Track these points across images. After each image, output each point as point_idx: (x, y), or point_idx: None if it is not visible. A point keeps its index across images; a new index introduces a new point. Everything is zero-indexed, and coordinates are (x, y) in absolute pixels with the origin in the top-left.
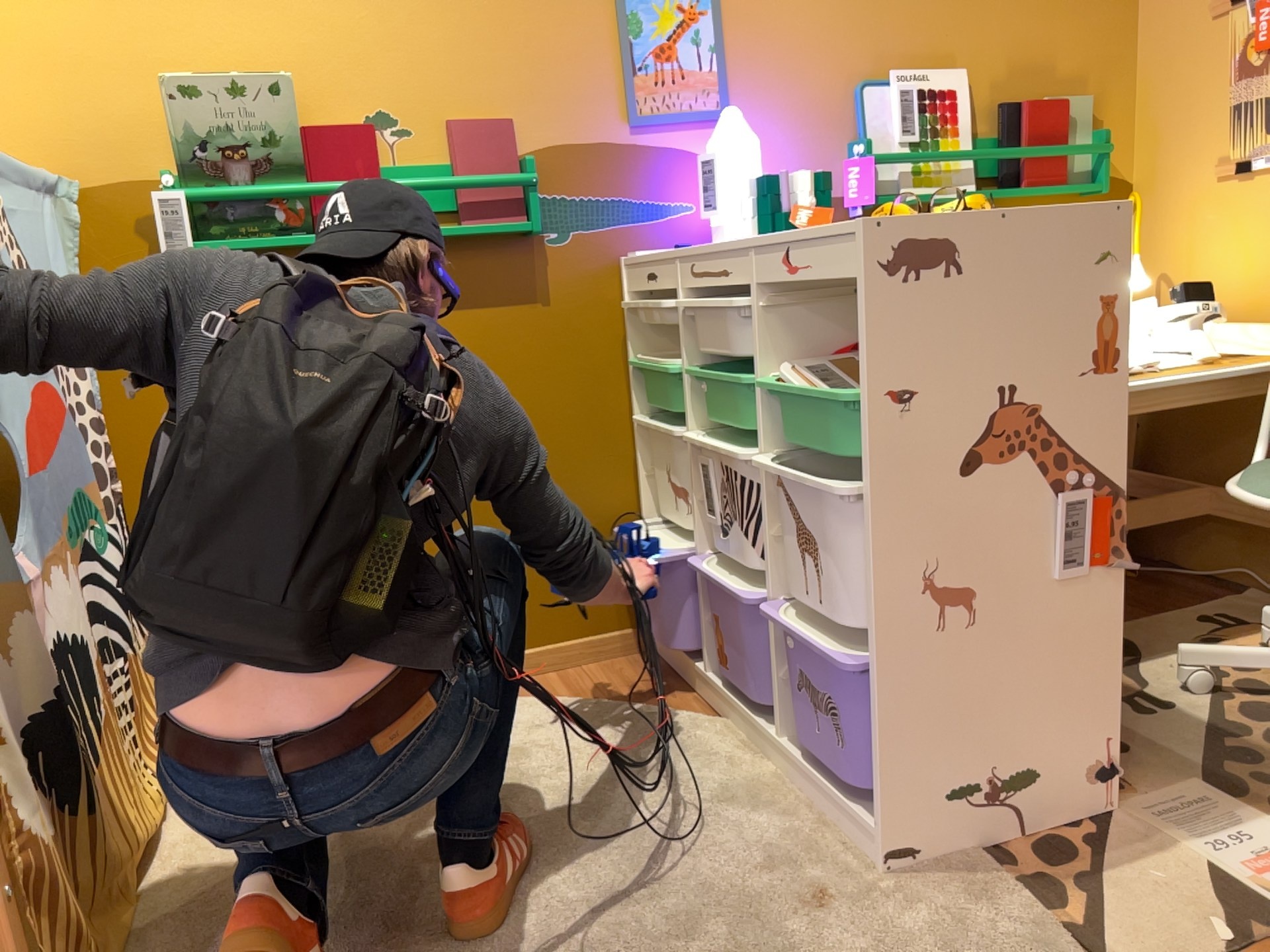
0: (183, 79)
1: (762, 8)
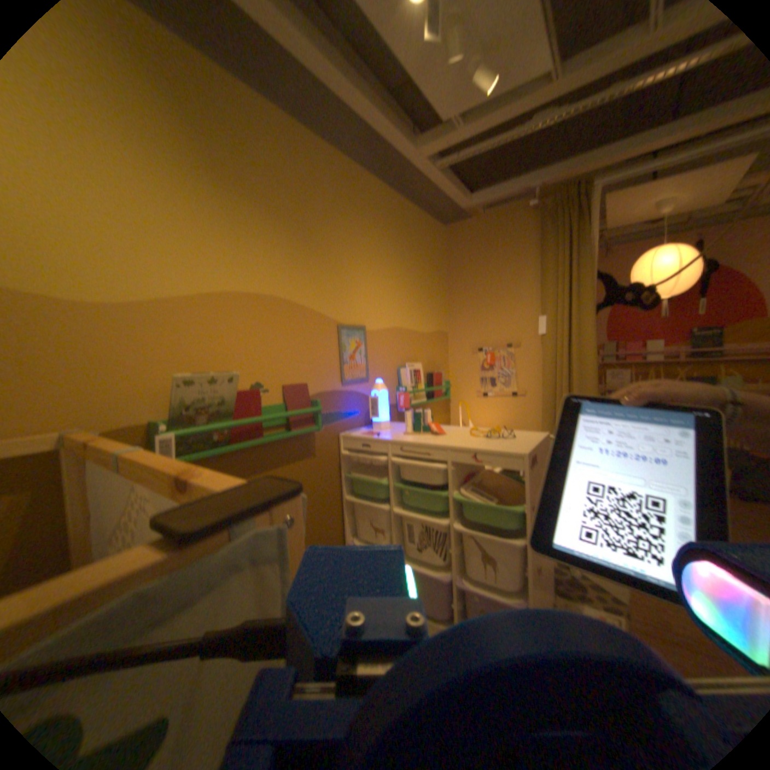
0: (188, 376)
1: (376, 341)
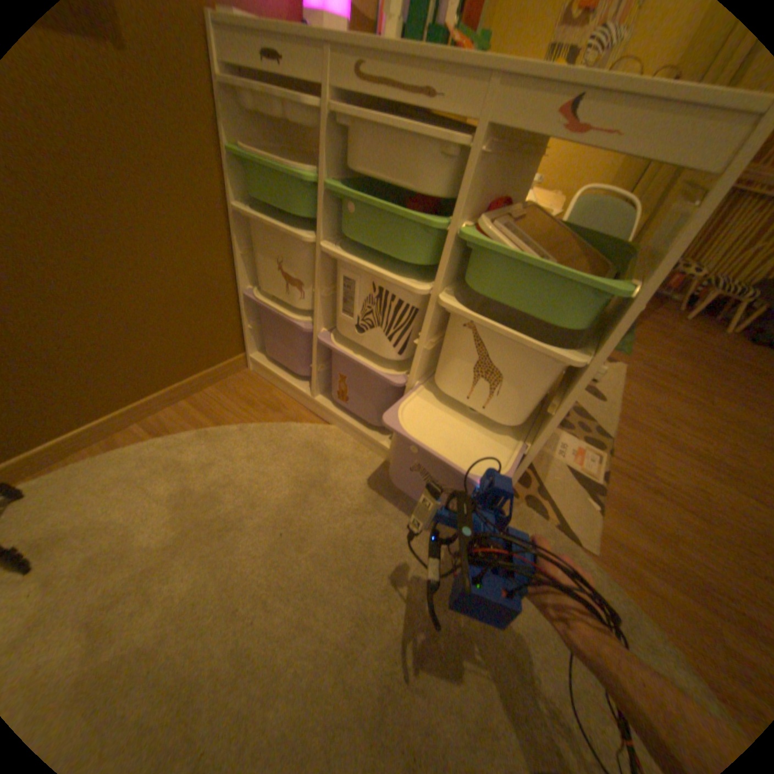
0: None
1: None
